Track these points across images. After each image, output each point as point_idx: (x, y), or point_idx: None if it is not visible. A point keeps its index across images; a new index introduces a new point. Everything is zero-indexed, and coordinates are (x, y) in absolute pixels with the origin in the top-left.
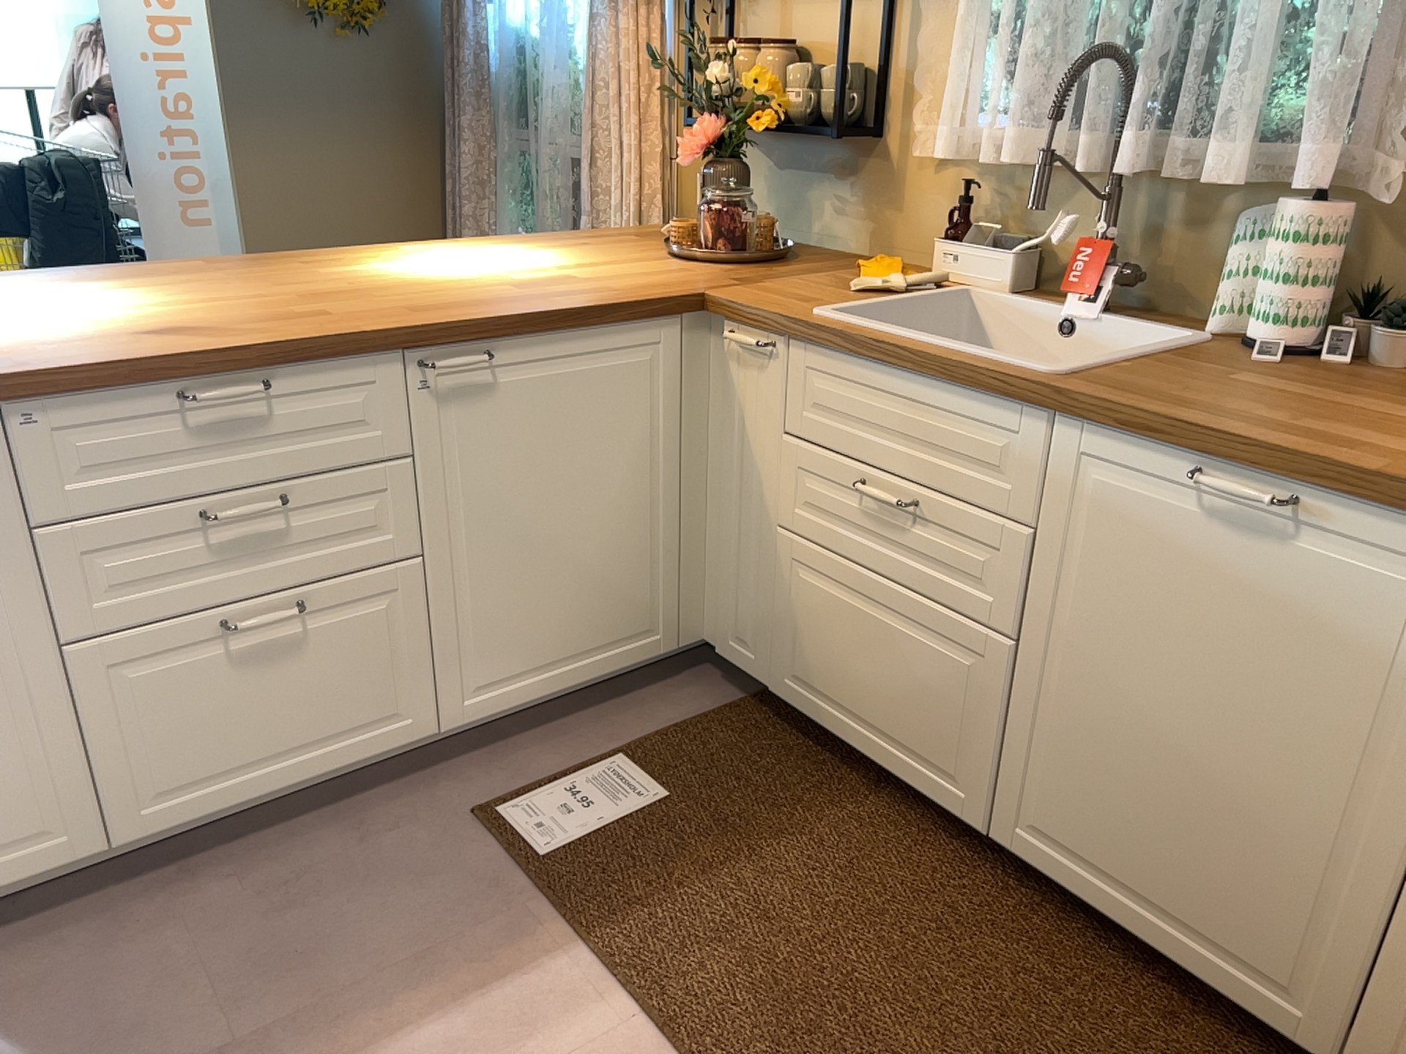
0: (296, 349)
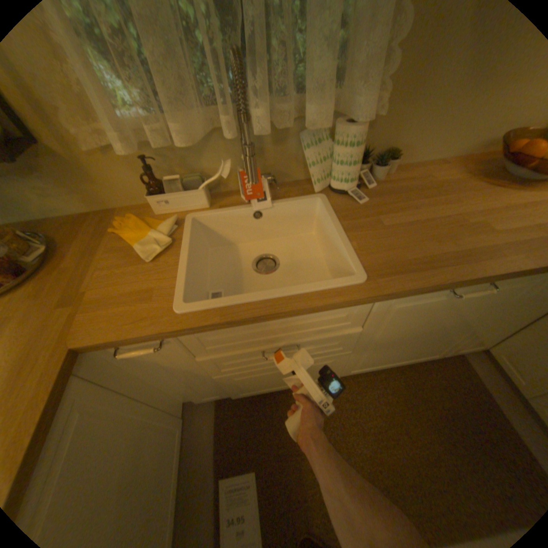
0: None
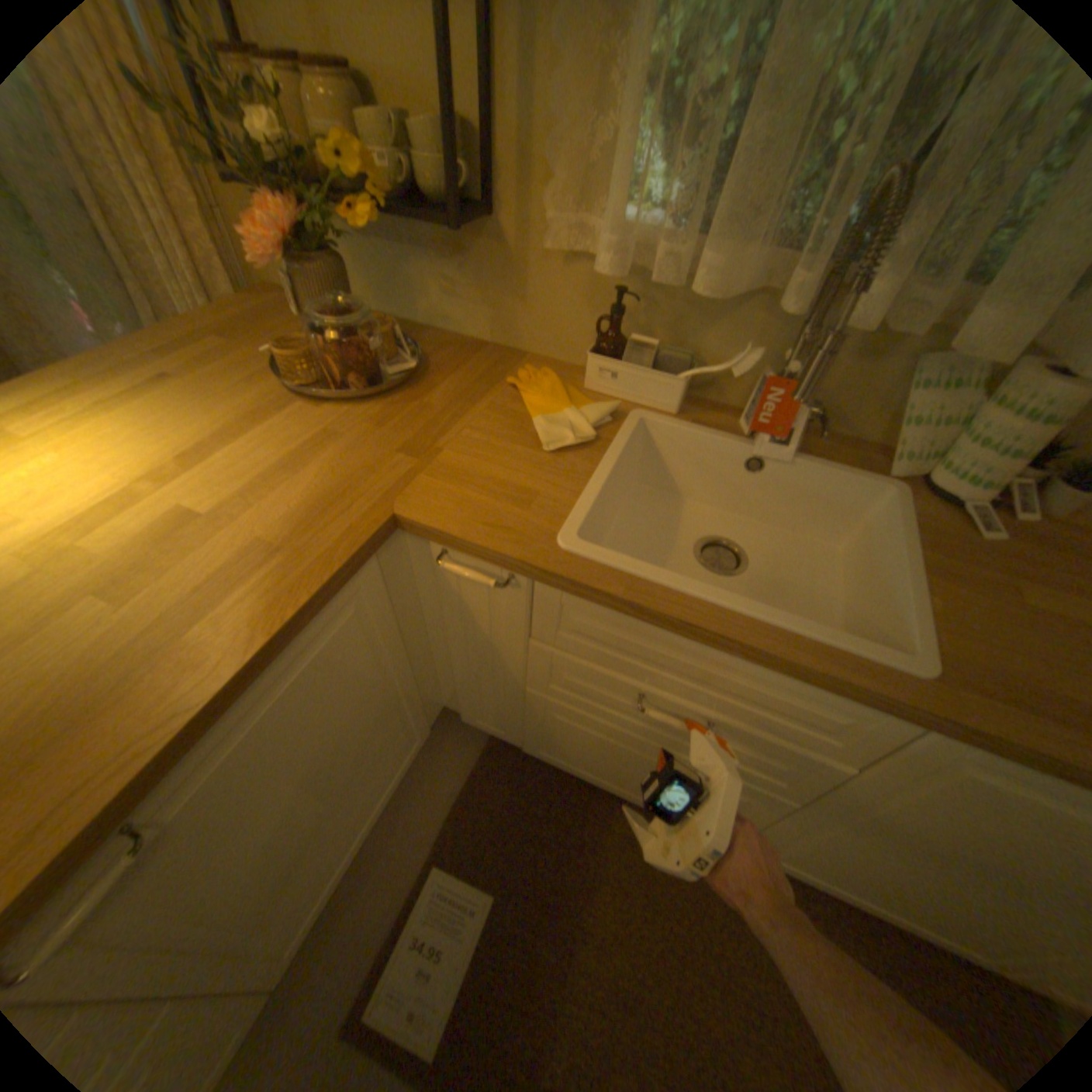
0: None
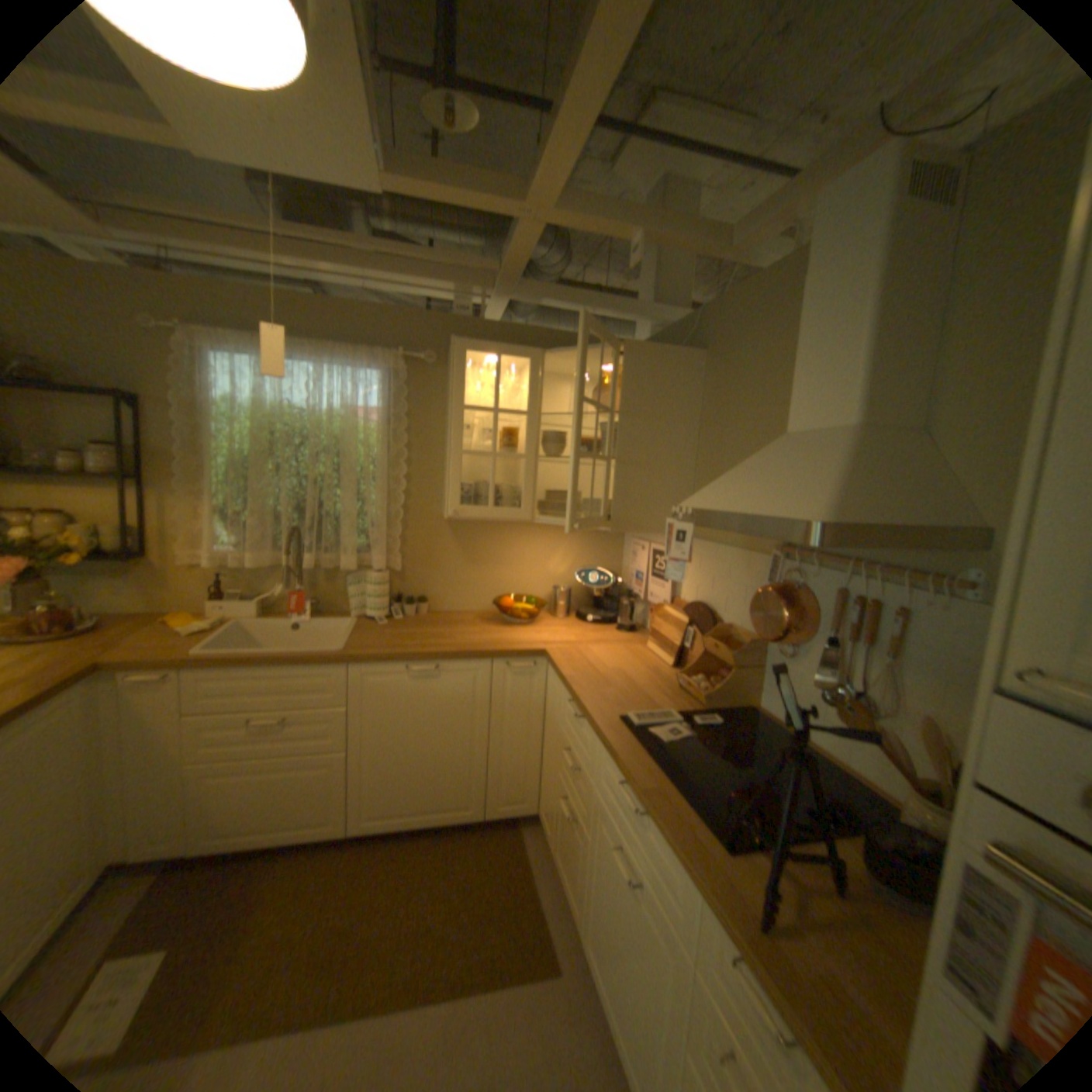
0: None
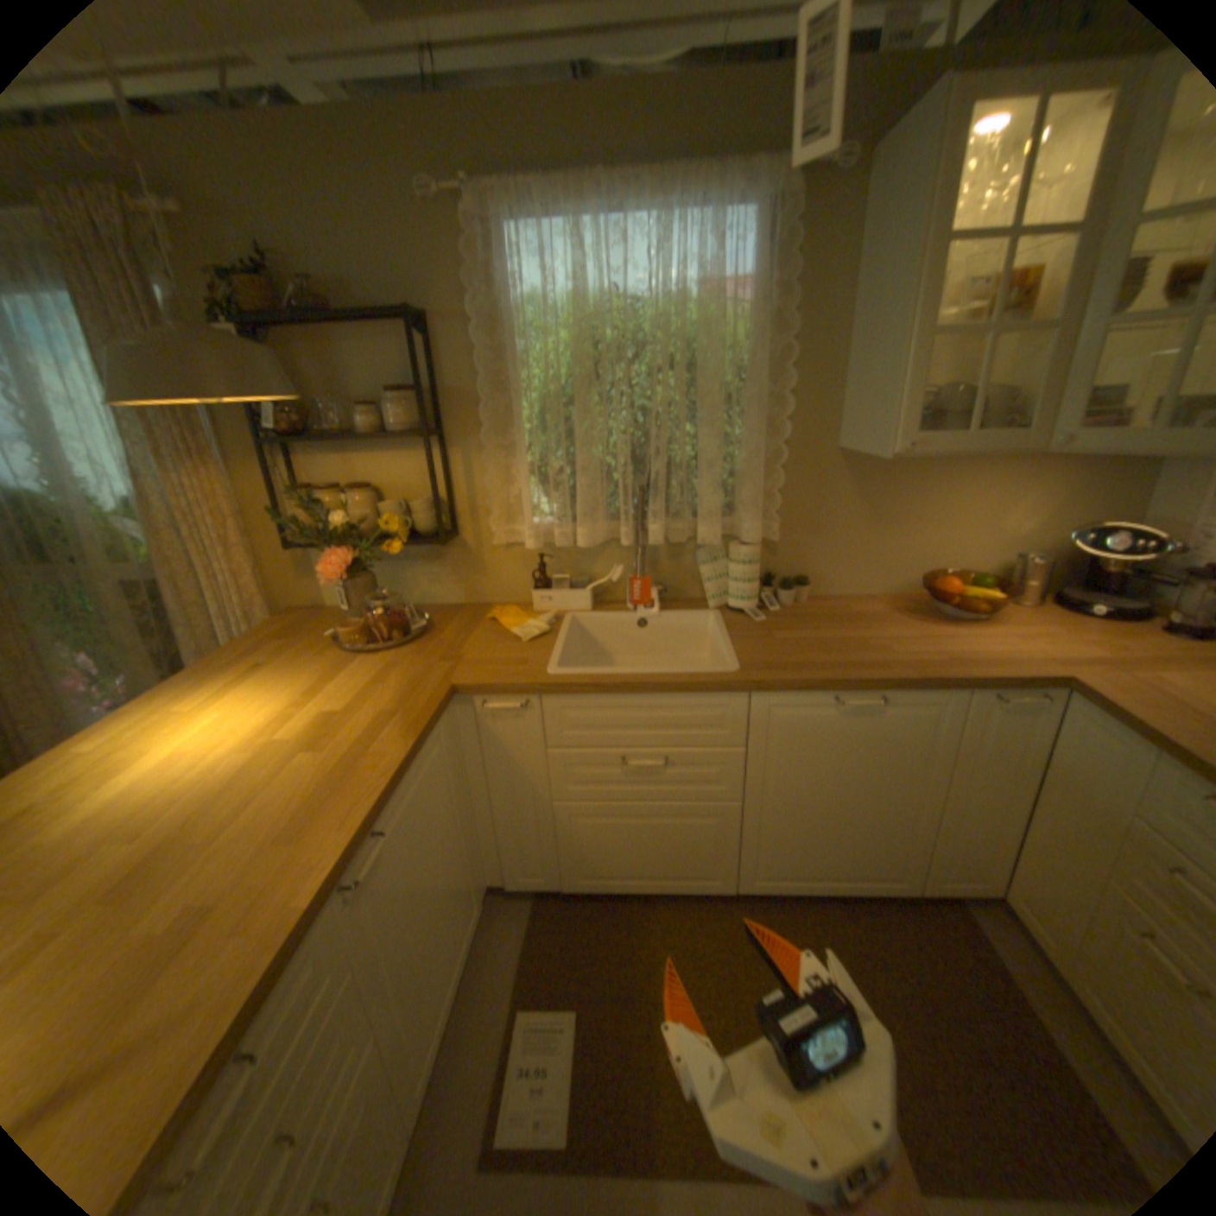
0: (257, 992)
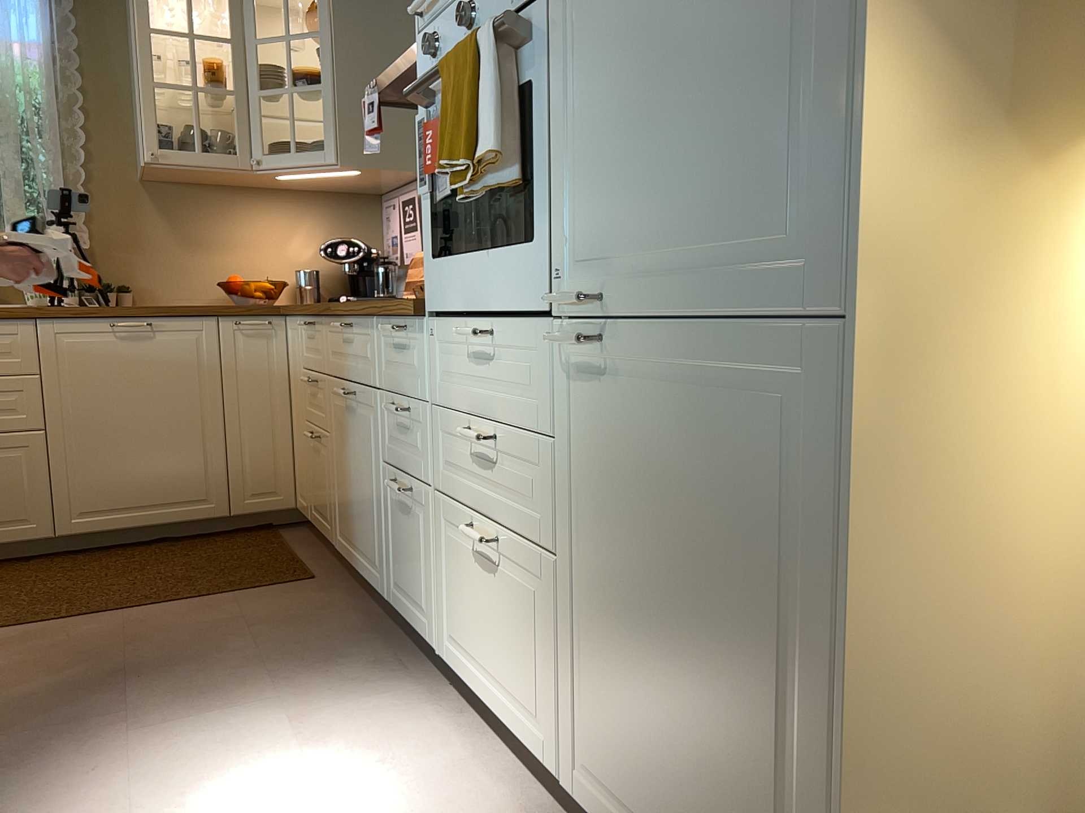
0: None
